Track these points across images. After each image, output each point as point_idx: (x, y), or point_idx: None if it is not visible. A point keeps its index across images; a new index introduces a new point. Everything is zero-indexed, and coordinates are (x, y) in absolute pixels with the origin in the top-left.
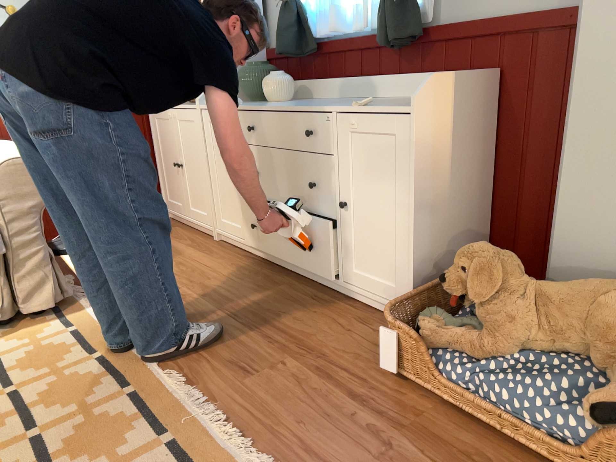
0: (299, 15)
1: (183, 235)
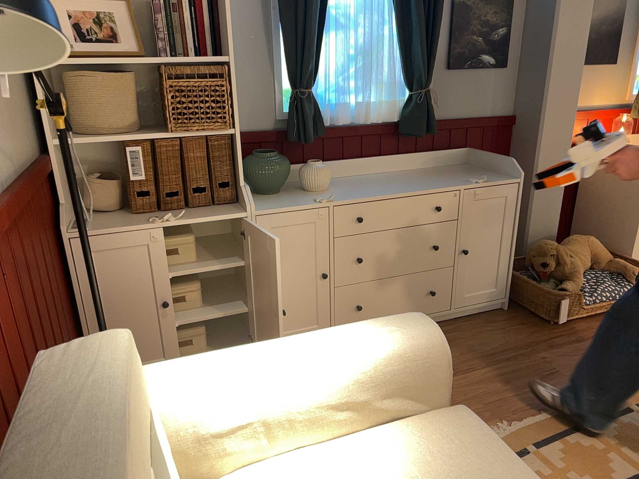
0: (315, 103)
1: None
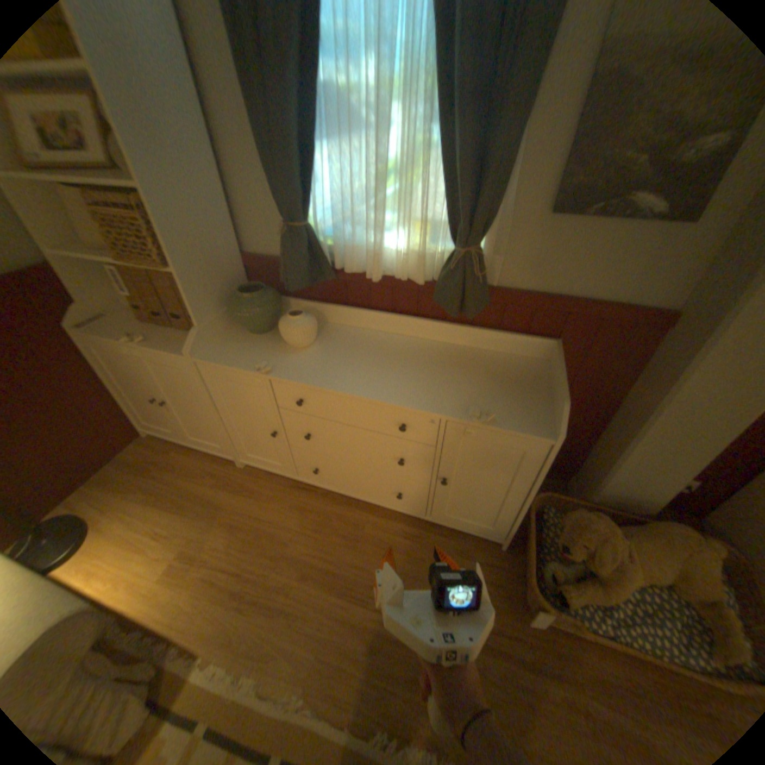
0: (315, 240)
1: (193, 467)
